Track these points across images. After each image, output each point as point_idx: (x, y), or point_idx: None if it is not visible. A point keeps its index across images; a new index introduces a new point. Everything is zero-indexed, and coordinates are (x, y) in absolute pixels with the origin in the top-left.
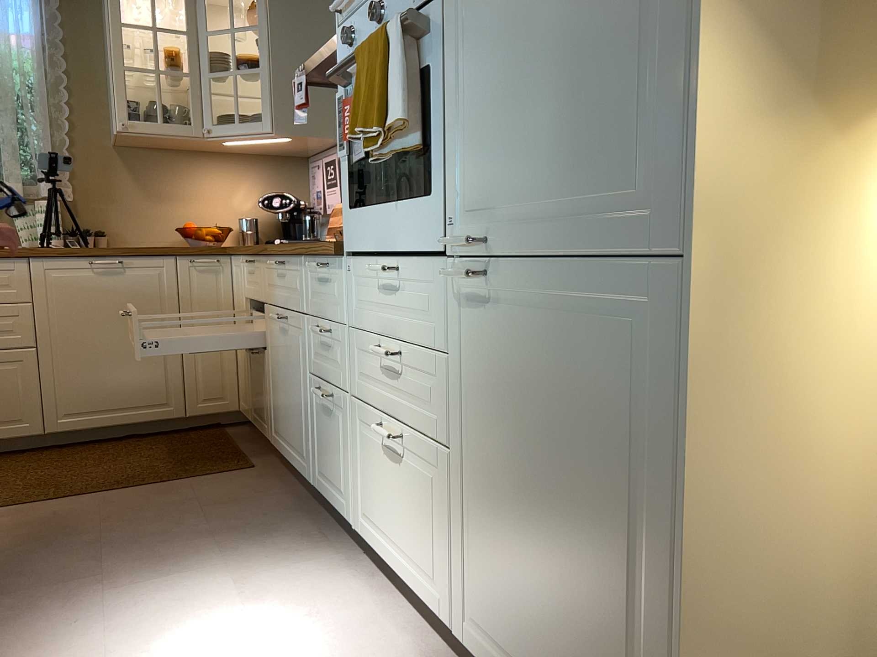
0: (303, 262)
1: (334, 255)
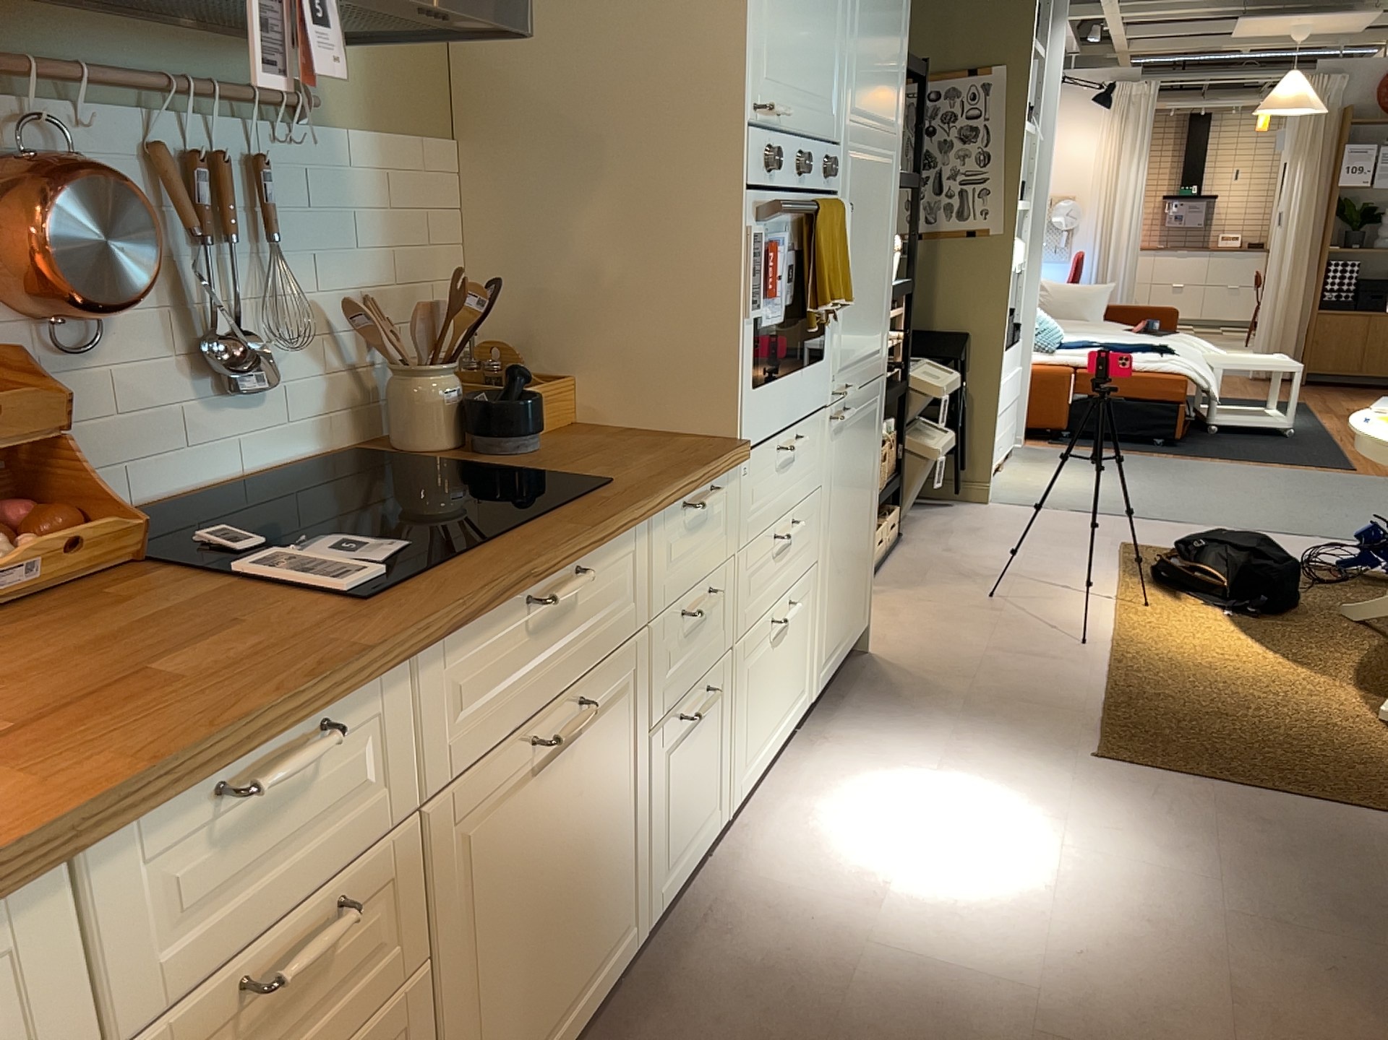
0: (649, 524)
1: (742, 462)
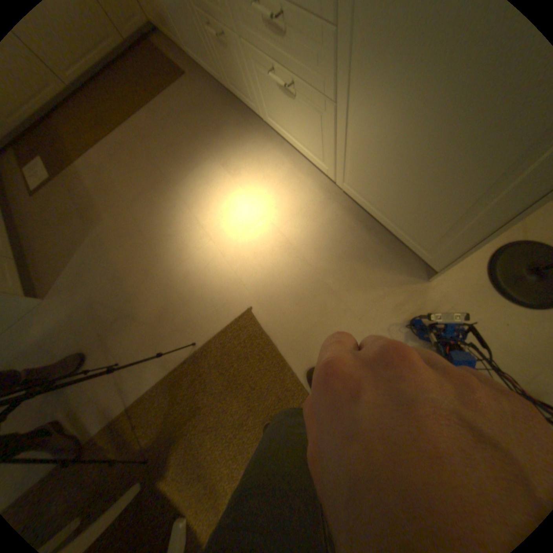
0: None
1: None
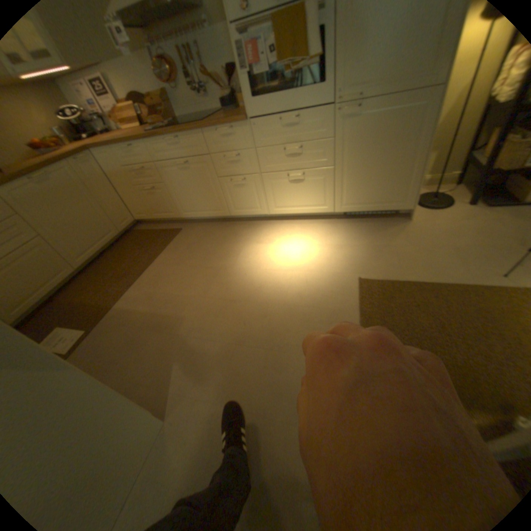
0: (202, 131)
1: (243, 120)
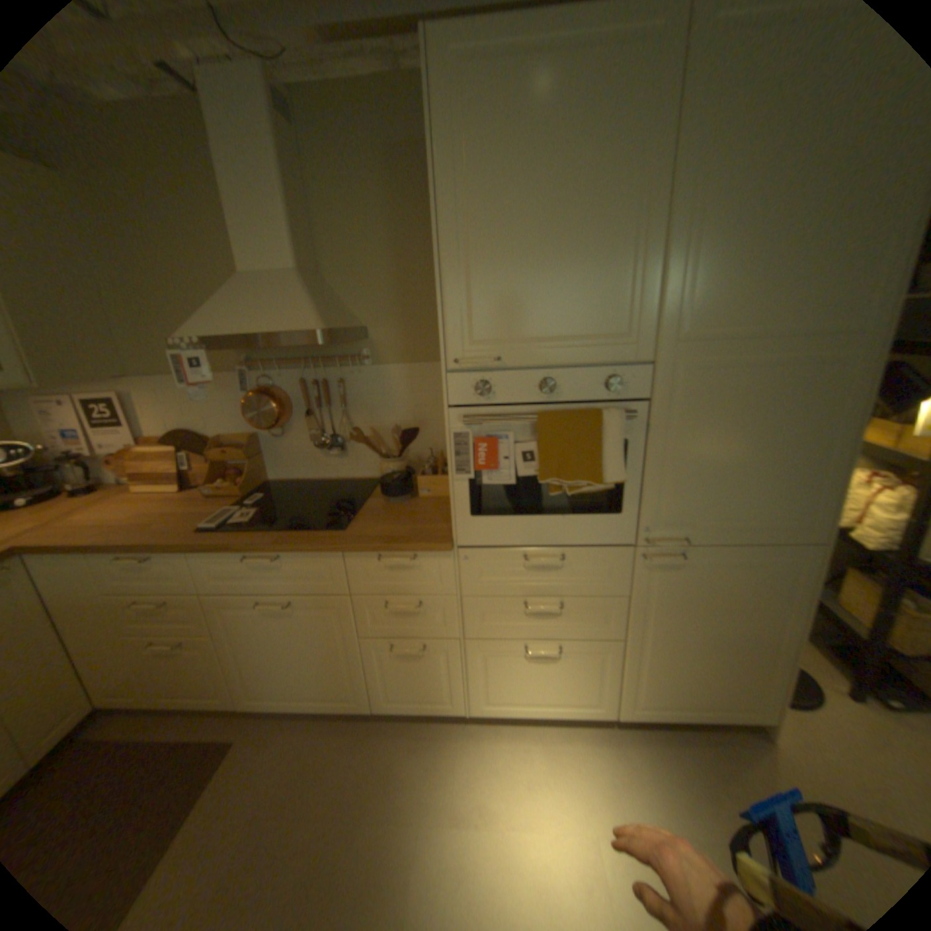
0: (343, 556)
1: (444, 551)
